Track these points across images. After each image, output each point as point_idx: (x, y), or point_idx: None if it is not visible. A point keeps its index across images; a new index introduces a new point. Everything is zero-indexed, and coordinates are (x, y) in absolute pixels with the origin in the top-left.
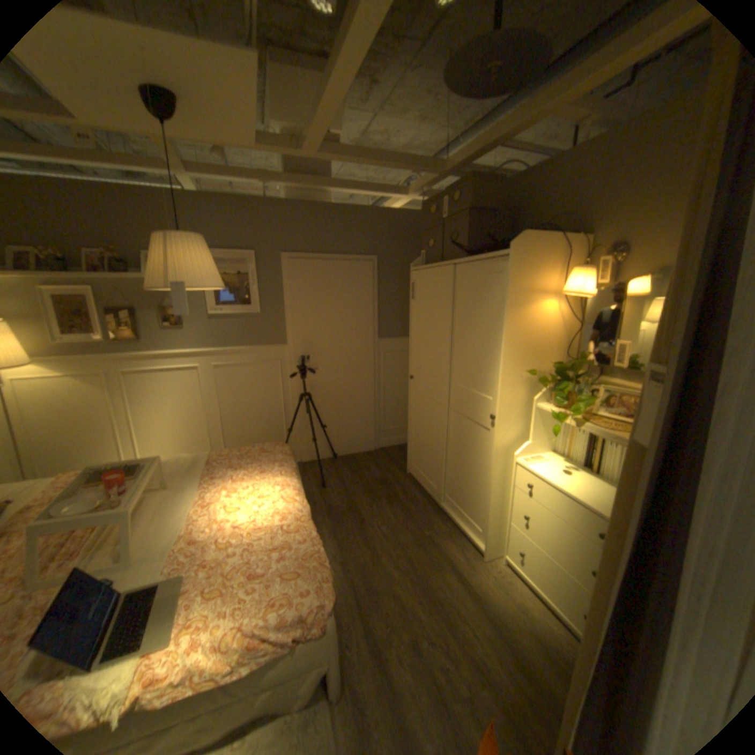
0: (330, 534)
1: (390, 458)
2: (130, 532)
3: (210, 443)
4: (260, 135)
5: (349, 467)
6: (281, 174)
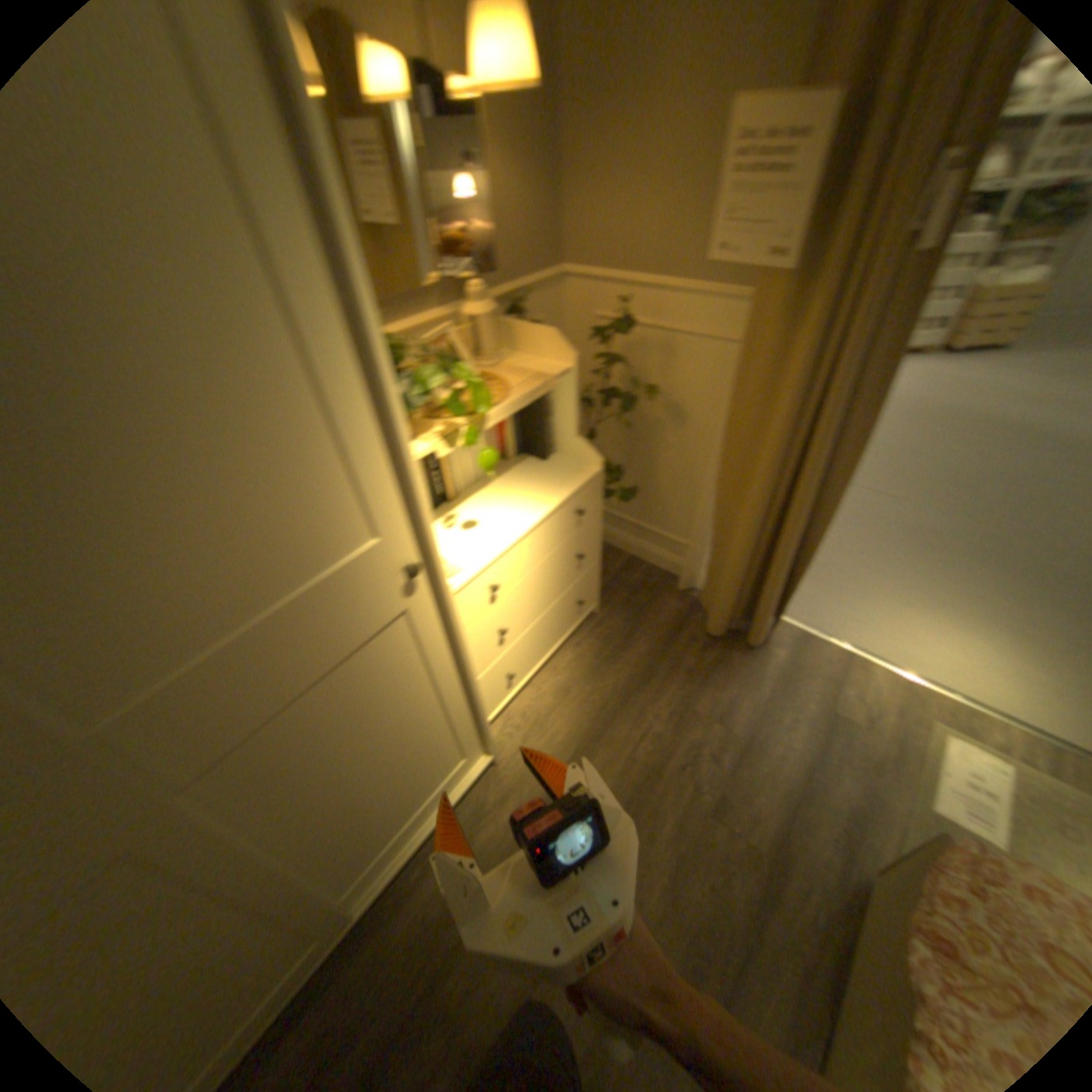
0: None
1: None
2: None
3: None
4: None
5: None
6: None
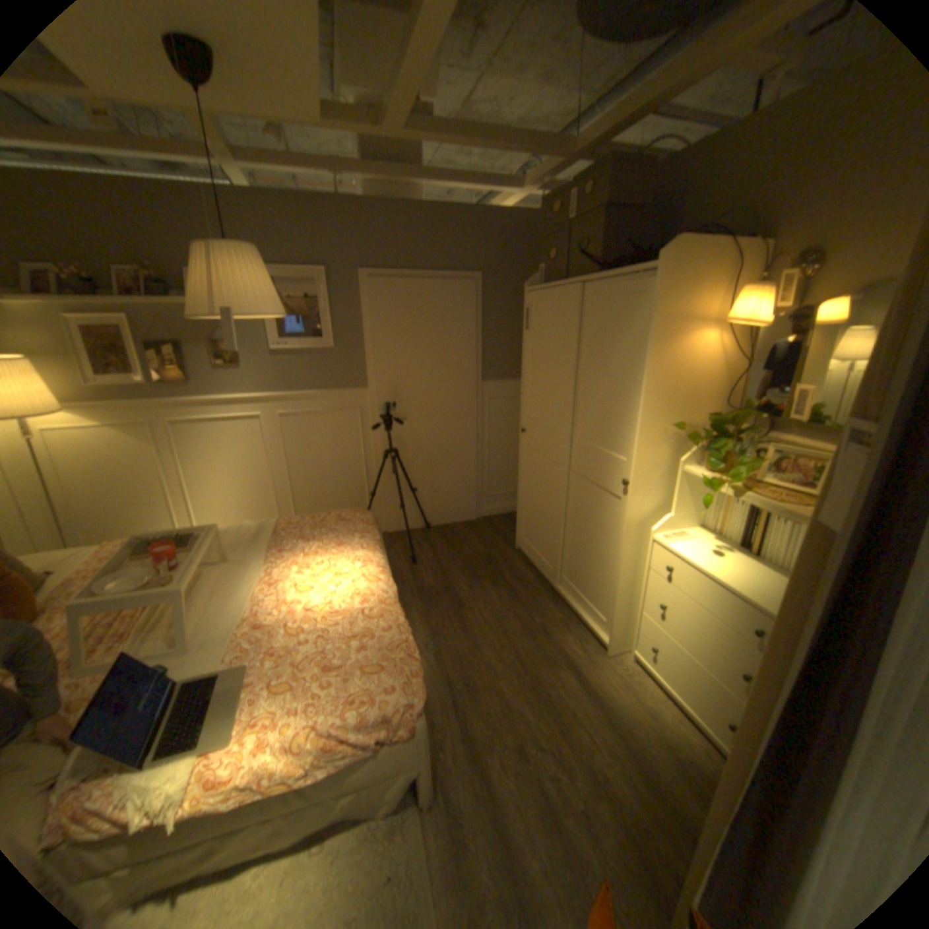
0: (421, 619)
1: (495, 530)
2: (184, 613)
3: (278, 509)
4: (327, 106)
5: (445, 540)
6: (356, 163)
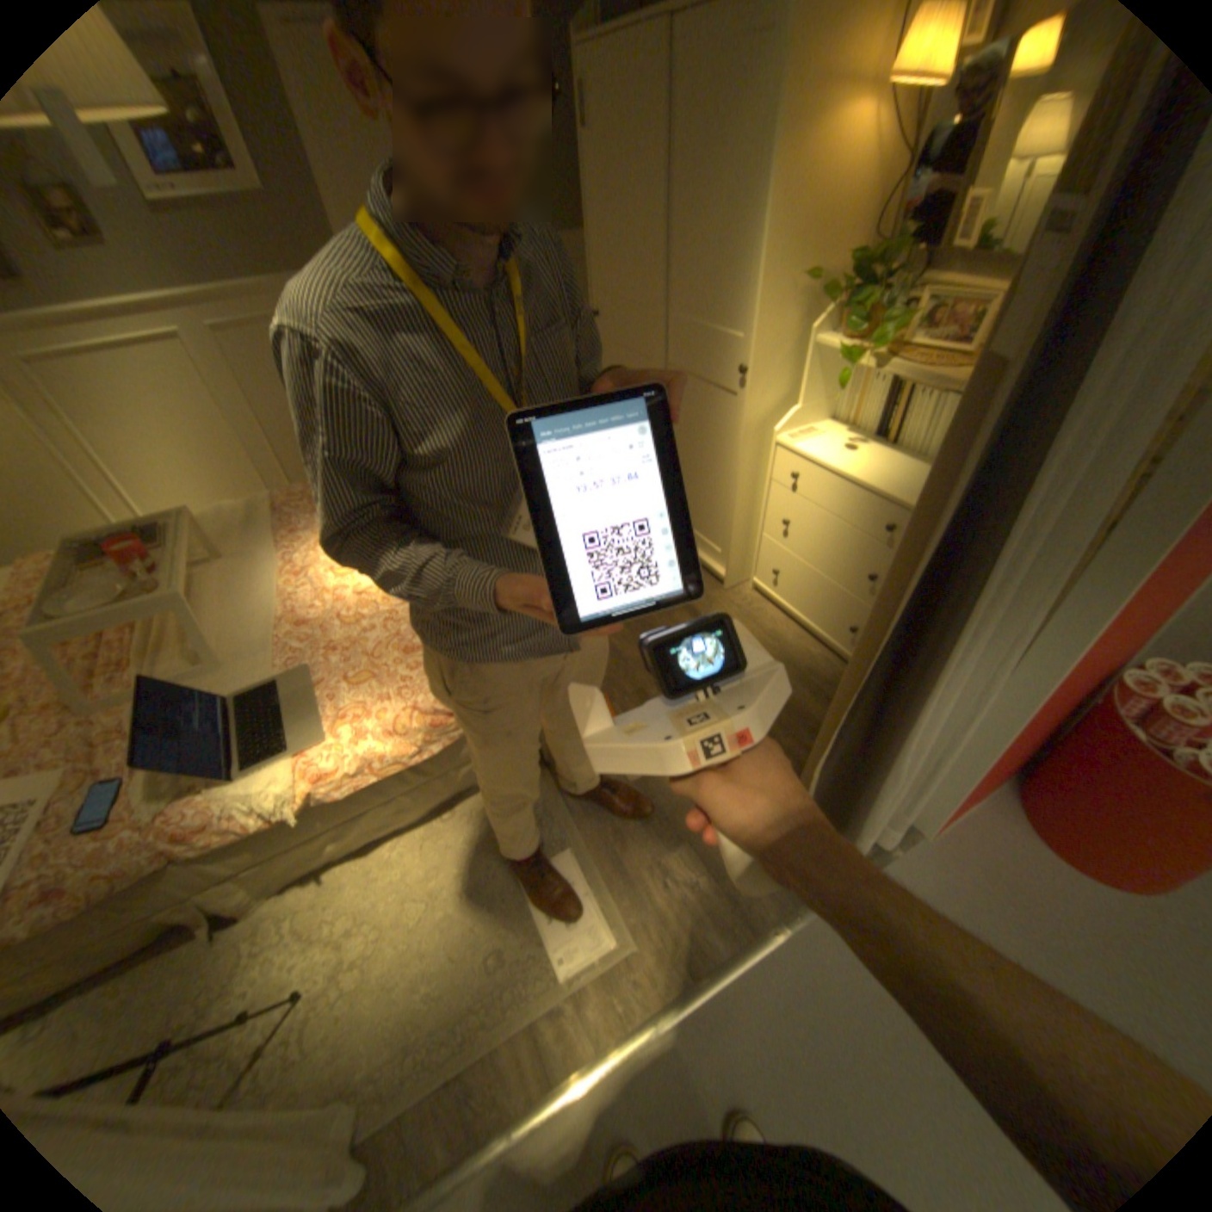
0: None
1: None
2: (196, 622)
3: (263, 481)
4: None
5: None
6: None
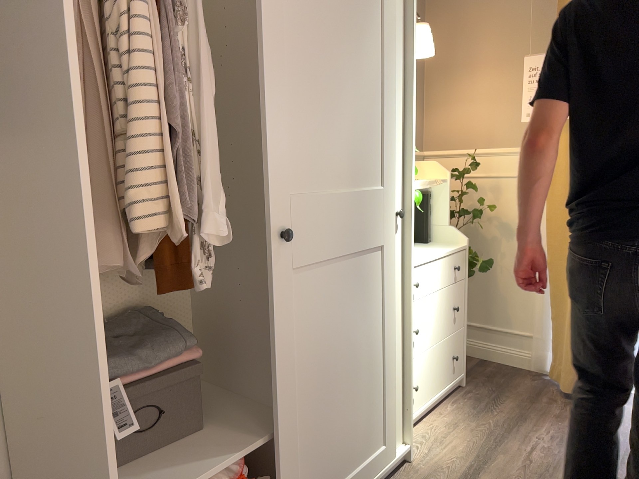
0: None
1: None
2: None
3: None
4: None
5: None
6: None
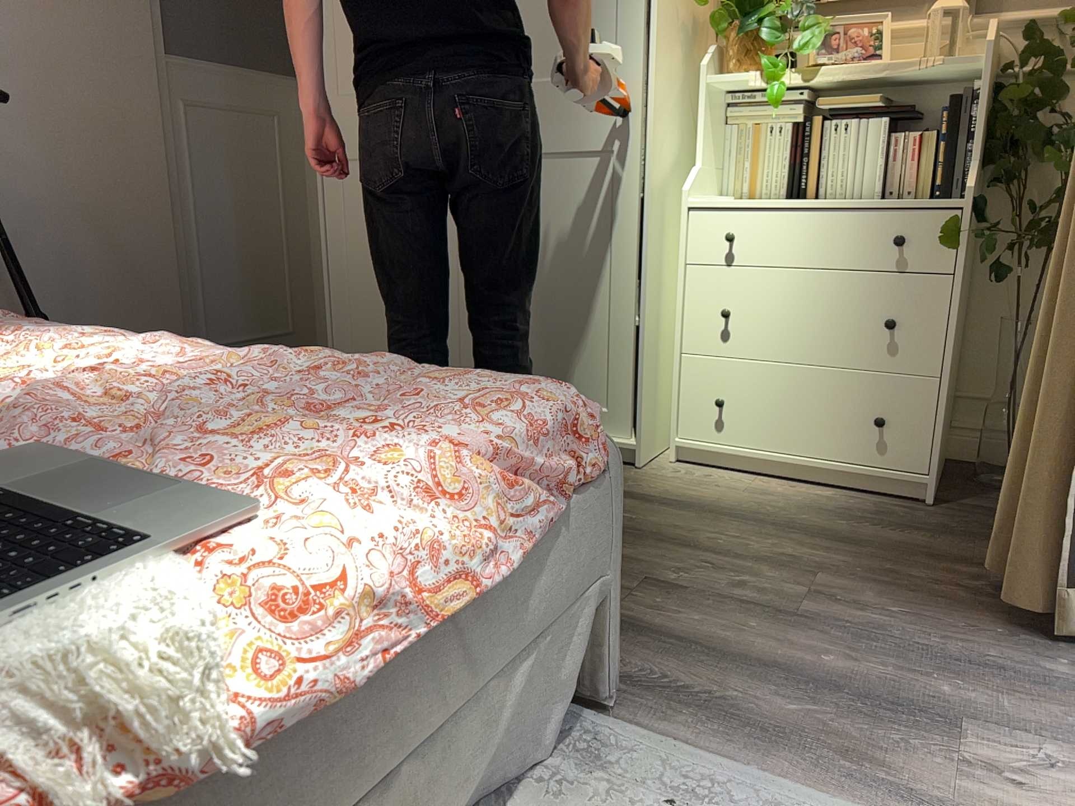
0: None
1: None
2: None
3: None
4: None
5: None
6: None
